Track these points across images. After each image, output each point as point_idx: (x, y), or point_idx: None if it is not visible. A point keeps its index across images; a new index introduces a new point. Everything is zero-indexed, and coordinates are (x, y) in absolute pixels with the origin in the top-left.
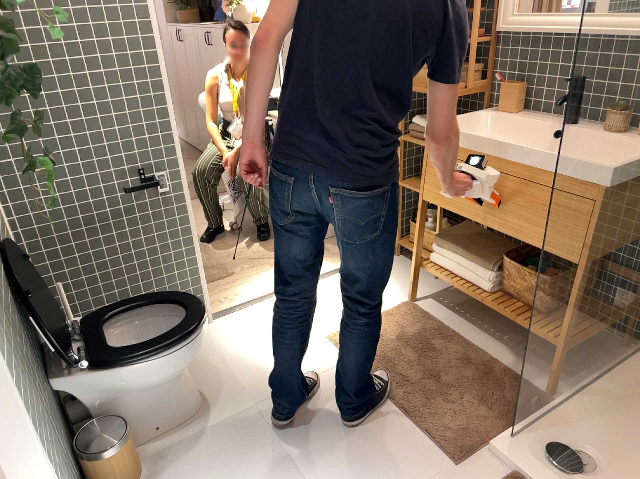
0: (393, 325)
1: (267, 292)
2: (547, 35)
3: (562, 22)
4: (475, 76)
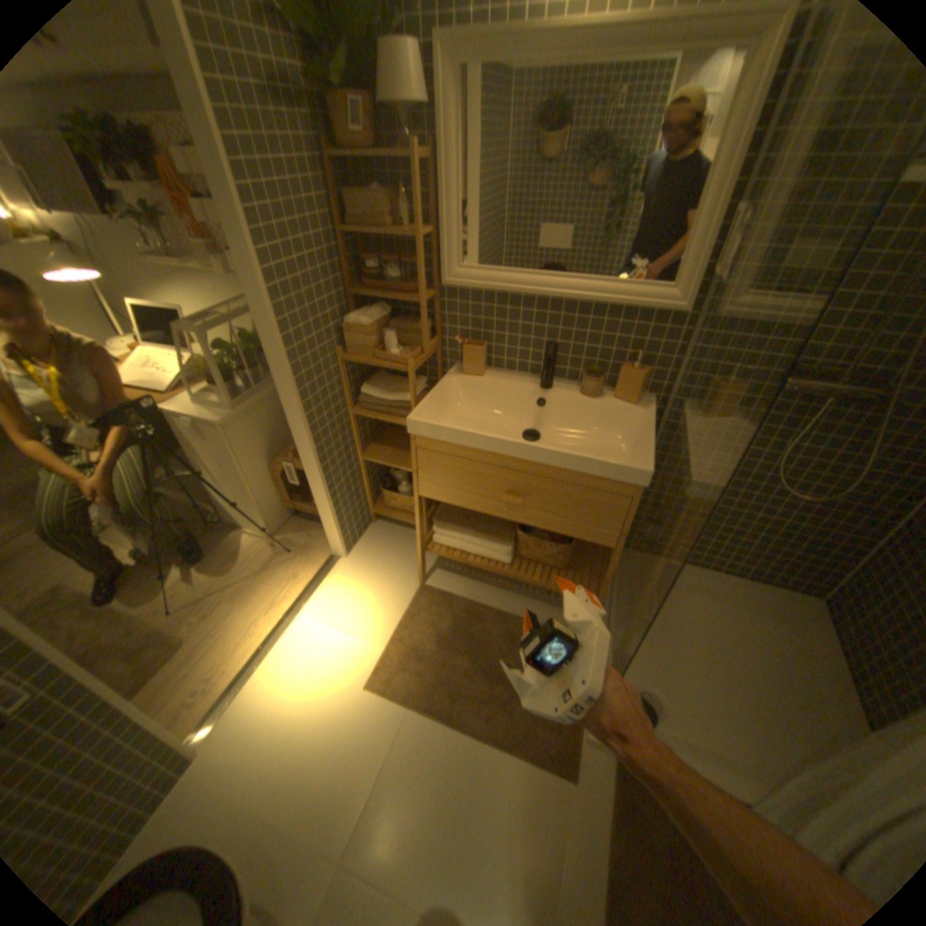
0: (423, 629)
1: (250, 652)
2: (522, 302)
3: (540, 289)
4: (419, 329)
